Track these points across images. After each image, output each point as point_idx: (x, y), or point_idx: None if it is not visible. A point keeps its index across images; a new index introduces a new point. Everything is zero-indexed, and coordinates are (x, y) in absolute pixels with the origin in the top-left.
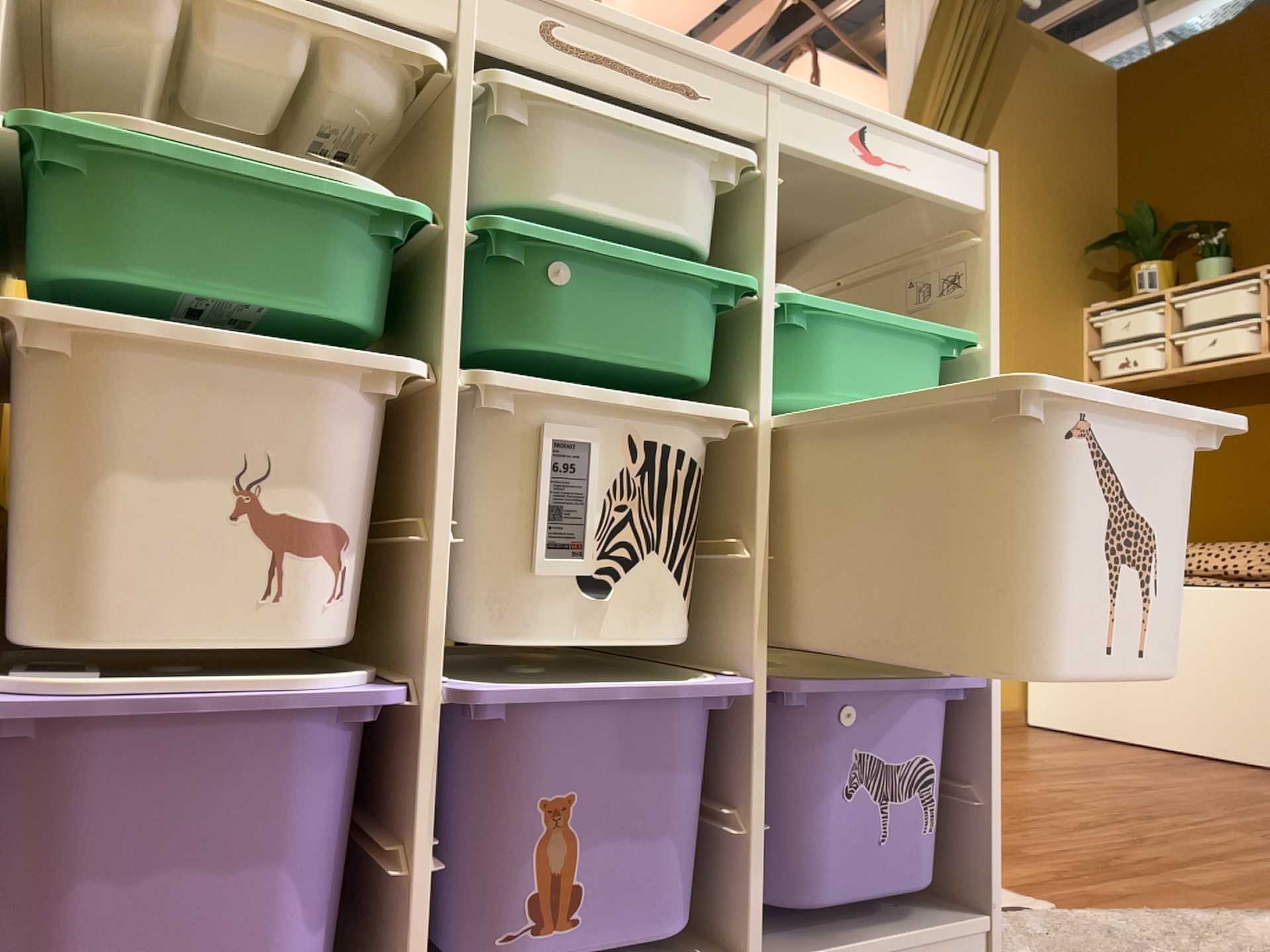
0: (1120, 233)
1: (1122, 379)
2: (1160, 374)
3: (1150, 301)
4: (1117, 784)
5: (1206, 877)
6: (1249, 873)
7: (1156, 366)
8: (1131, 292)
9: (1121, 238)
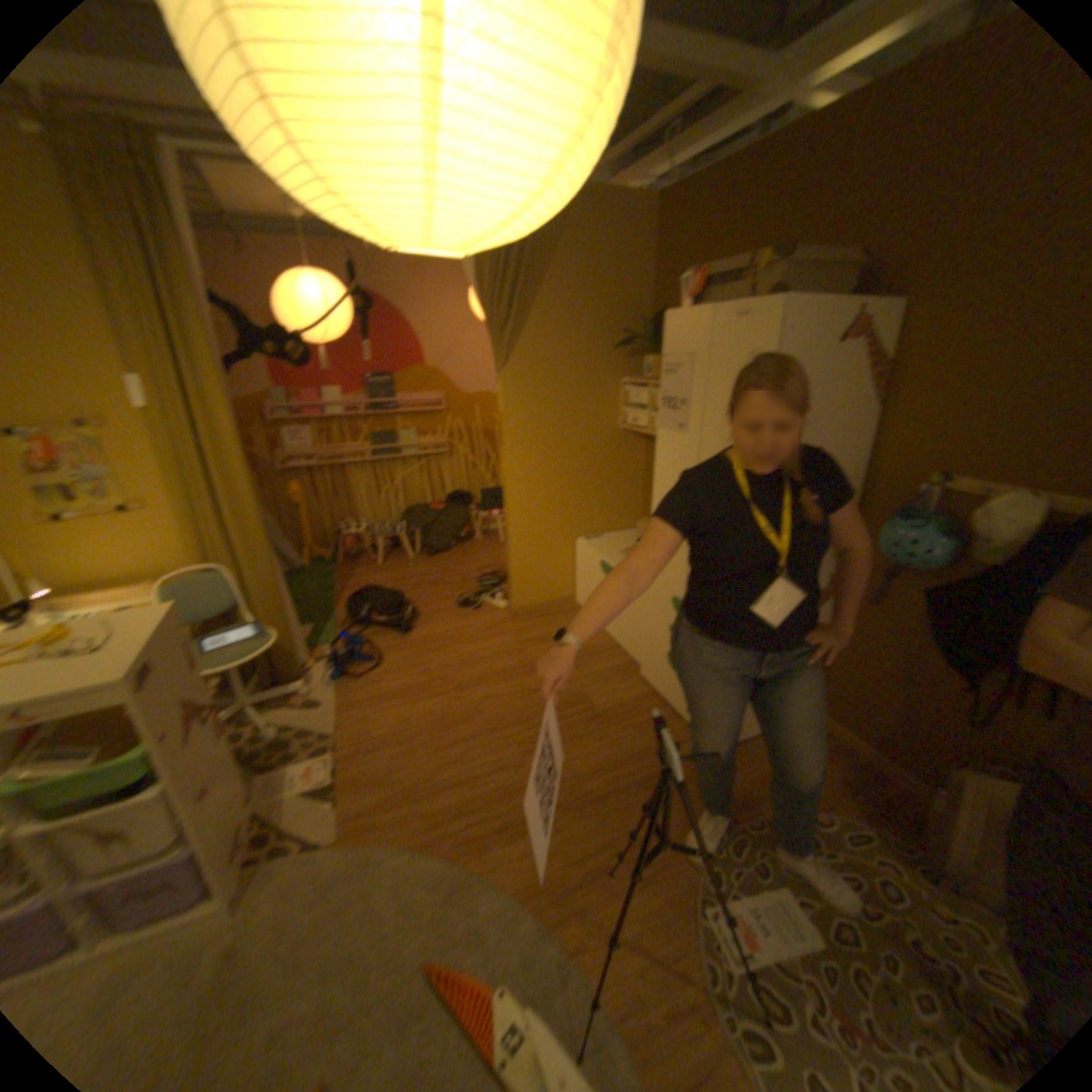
0: (645, 330)
1: (634, 431)
2: (647, 434)
3: (649, 385)
4: (525, 694)
5: (432, 815)
6: (458, 809)
7: (647, 428)
8: (645, 374)
9: (639, 339)
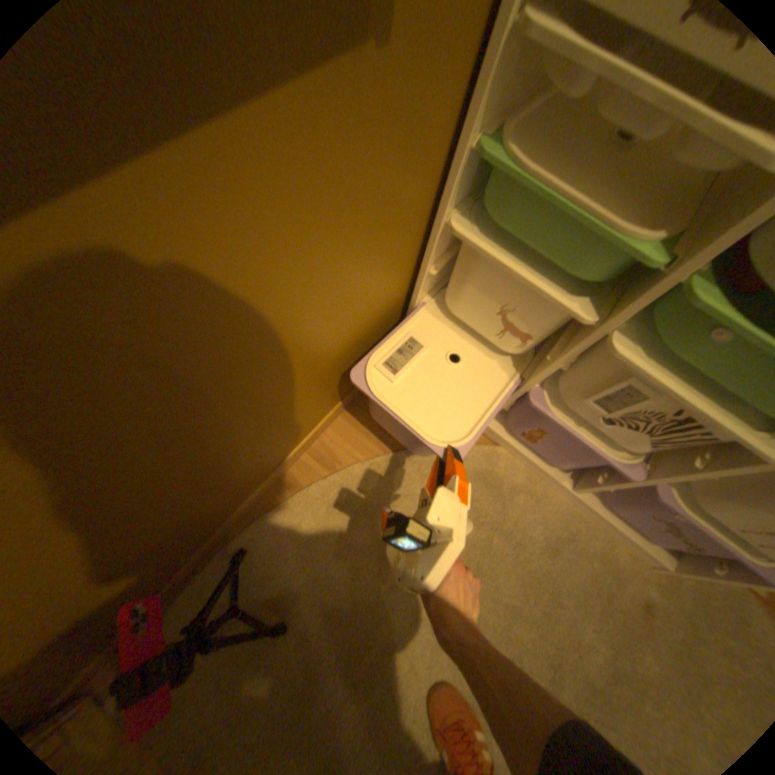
0: None
1: None
2: None
3: None
4: None
5: None
6: None
7: None
8: None
9: None
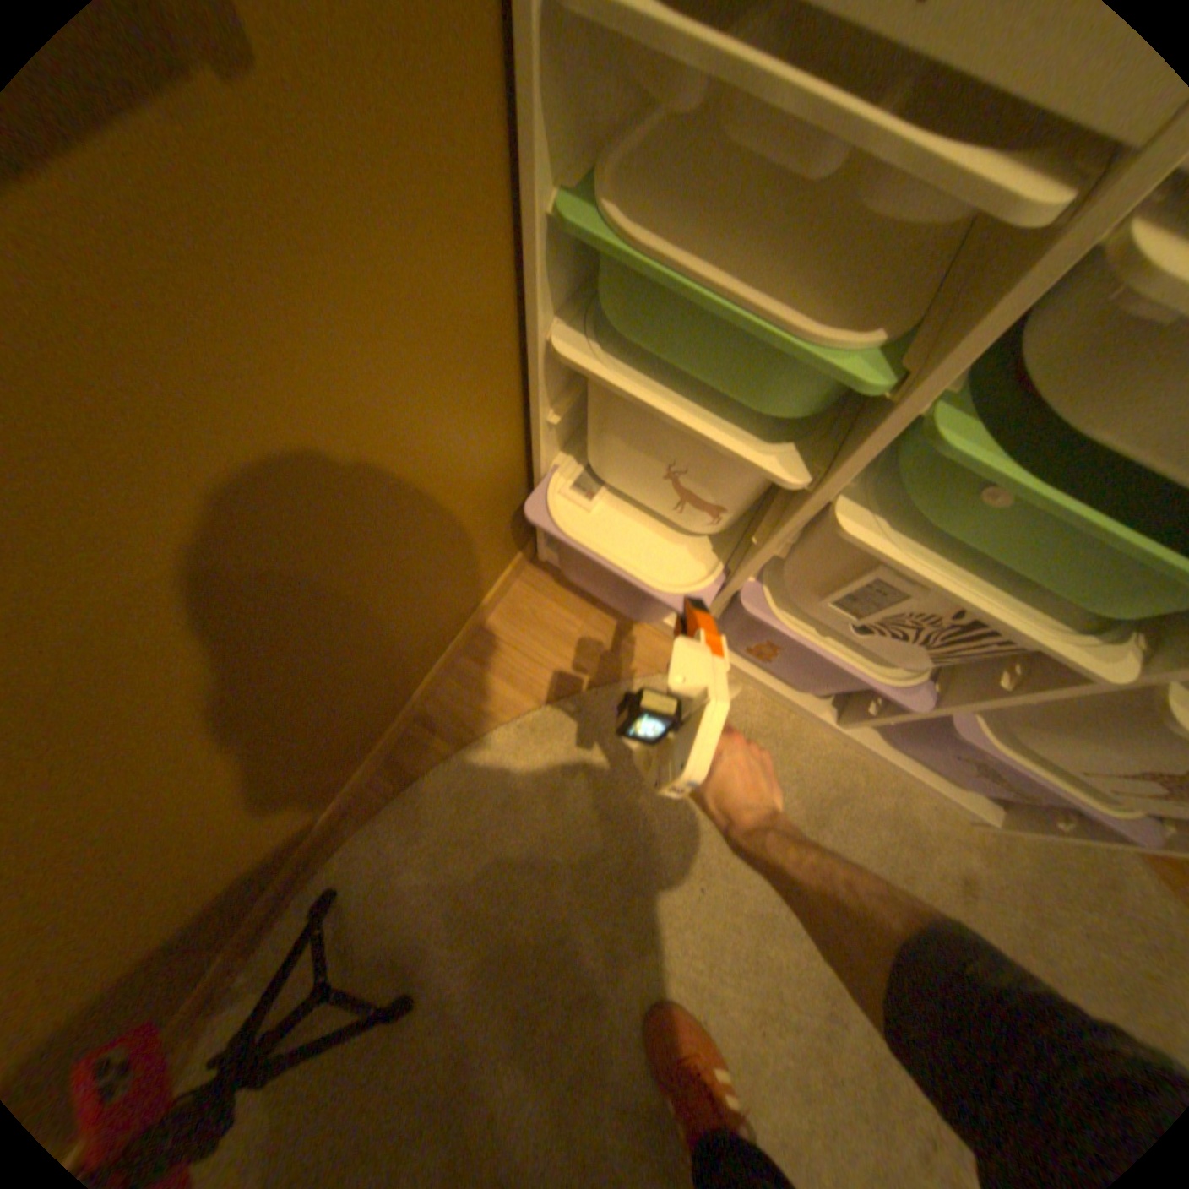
0: None
1: None
2: None
3: None
4: None
5: None
6: None
7: None
8: None
9: None
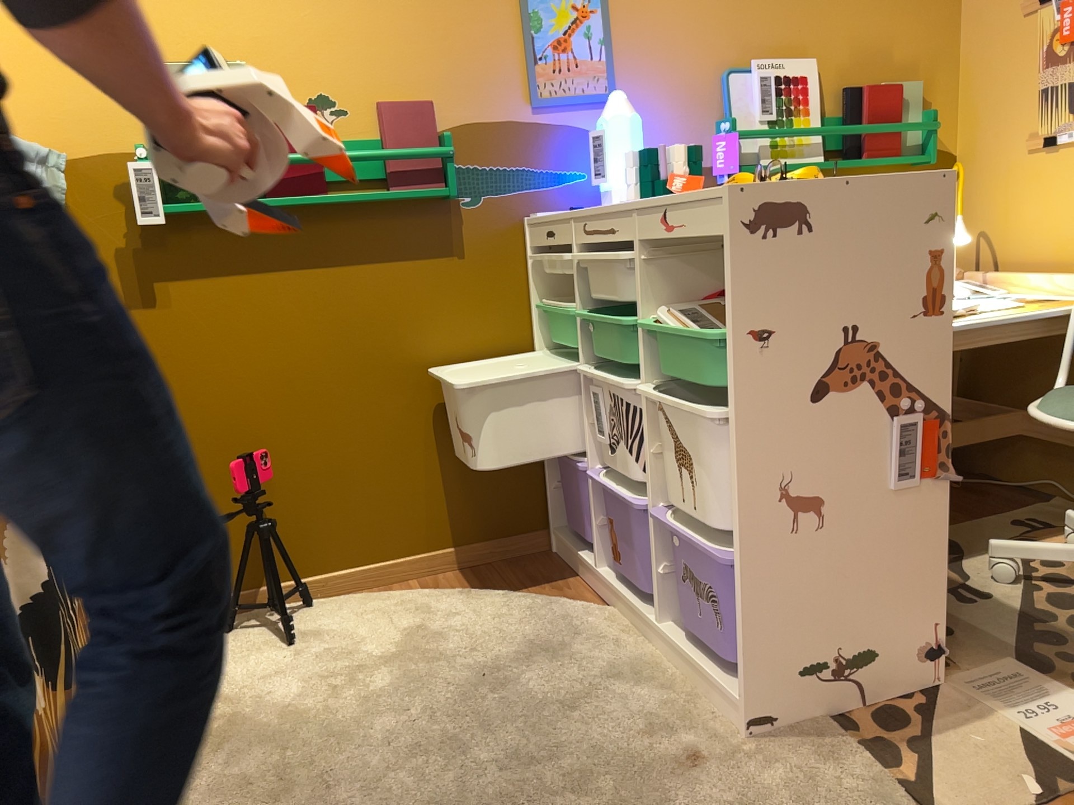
0: None
1: None
2: None
3: None
4: None
5: None
6: None
7: None
8: None
9: None
